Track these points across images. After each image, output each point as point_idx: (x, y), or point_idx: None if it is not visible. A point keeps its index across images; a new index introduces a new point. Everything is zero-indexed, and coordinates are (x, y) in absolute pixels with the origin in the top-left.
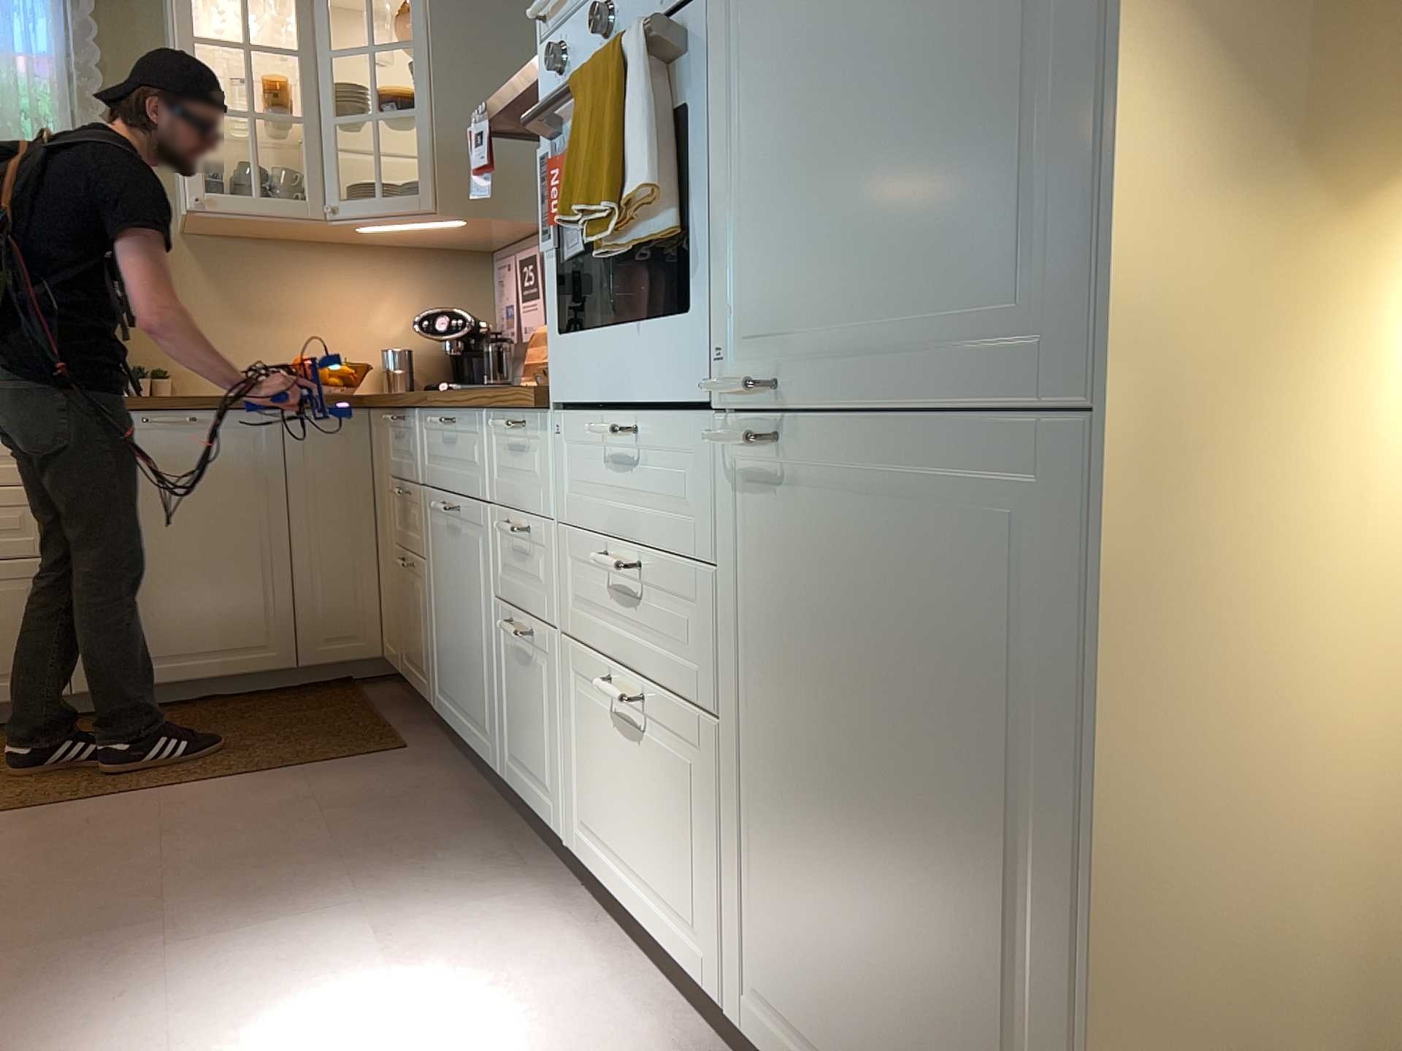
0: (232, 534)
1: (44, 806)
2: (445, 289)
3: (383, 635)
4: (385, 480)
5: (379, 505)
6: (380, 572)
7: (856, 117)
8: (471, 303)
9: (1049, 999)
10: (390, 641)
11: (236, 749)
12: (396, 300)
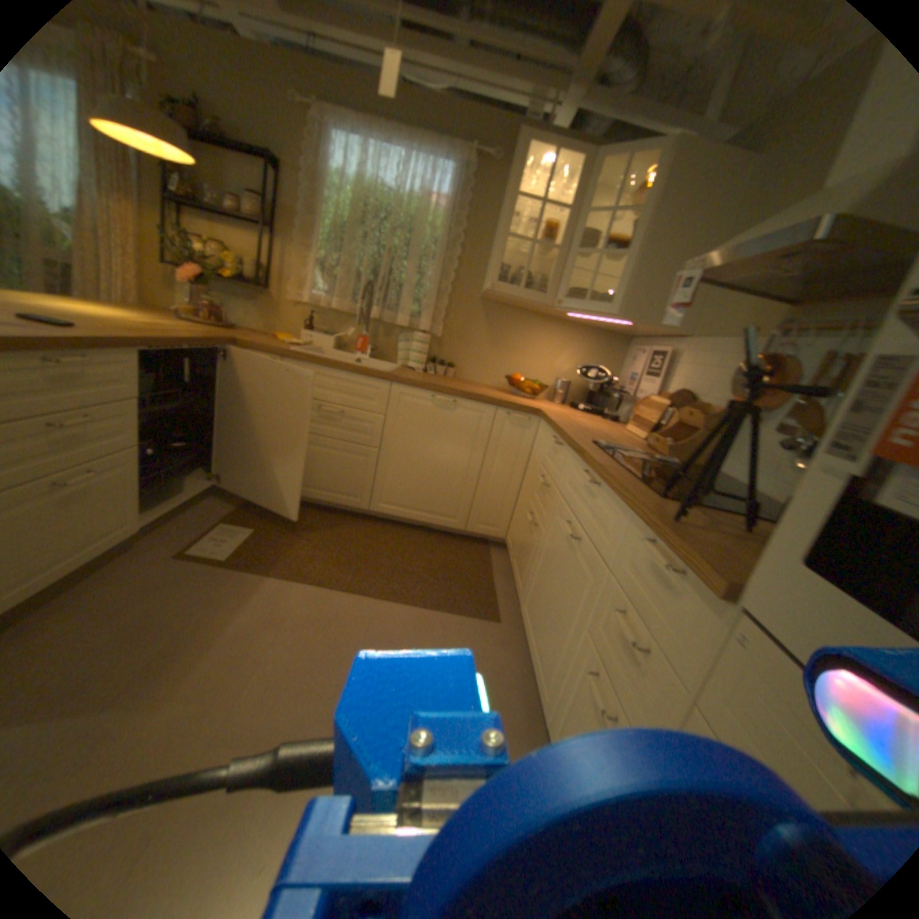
0: (455, 462)
1: (329, 586)
2: (599, 354)
3: (508, 532)
4: (536, 463)
5: (528, 467)
6: (517, 502)
7: None
8: (611, 365)
9: None
10: (511, 540)
11: (422, 579)
12: (572, 354)
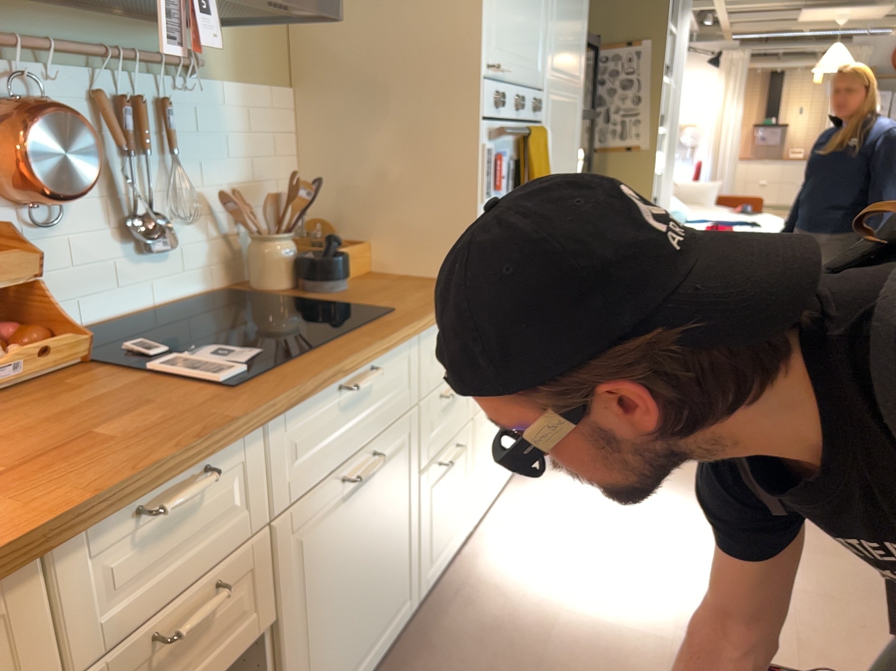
0: None
1: None
2: None
3: None
4: None
5: None
6: None
7: None
8: None
9: None
10: None
11: None
12: None
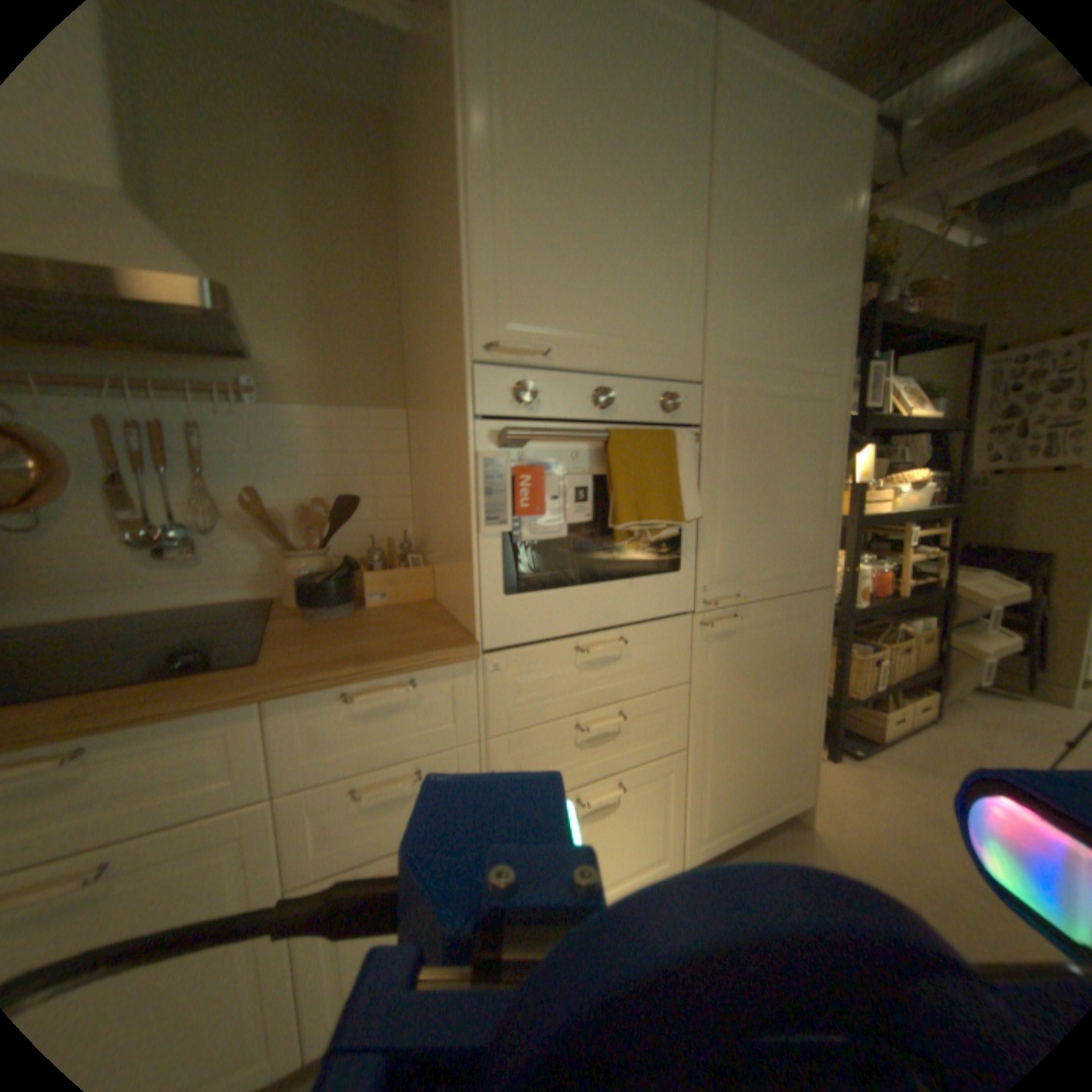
0: None
1: None
2: None
3: None
4: None
5: None
6: None
7: (771, 504)
8: None
9: (809, 725)
10: None
11: None
12: None
